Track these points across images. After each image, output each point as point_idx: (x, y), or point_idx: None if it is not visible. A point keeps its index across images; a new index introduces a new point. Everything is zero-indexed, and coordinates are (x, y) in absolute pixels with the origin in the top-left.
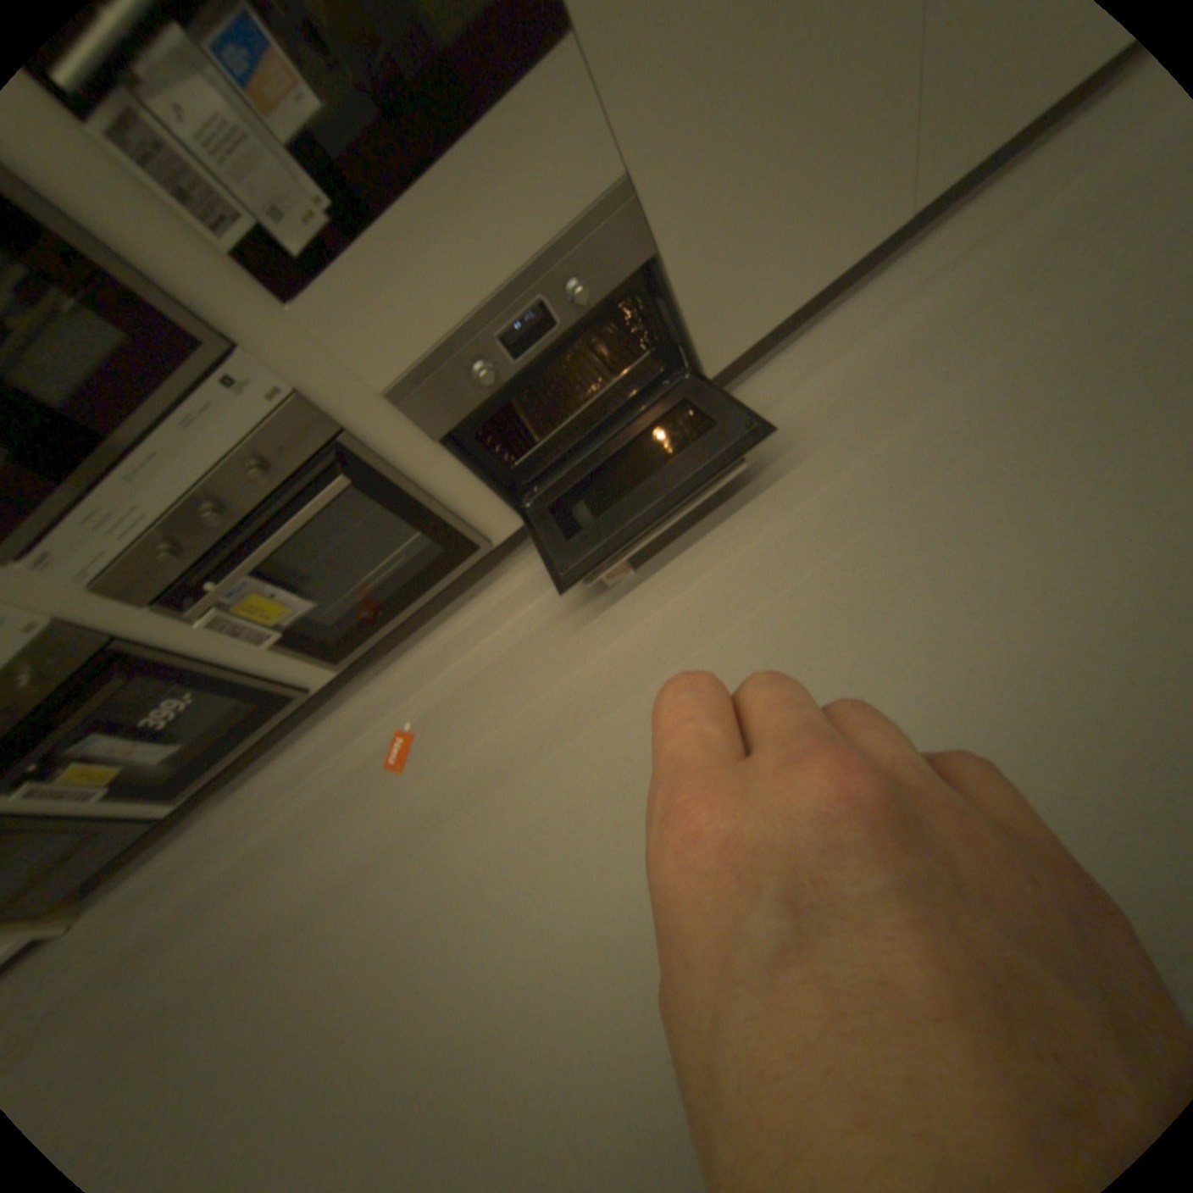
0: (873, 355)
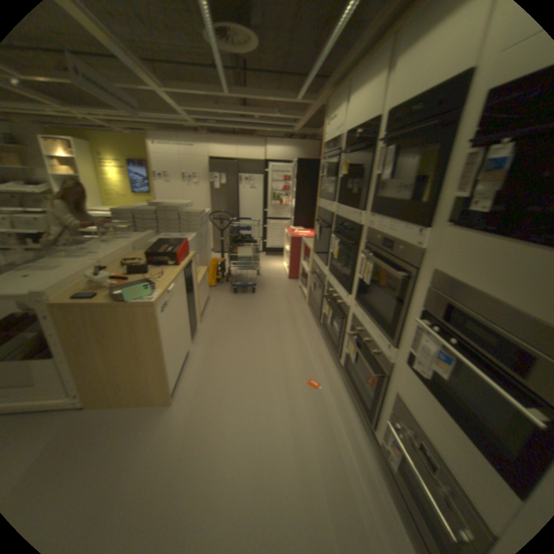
0: None
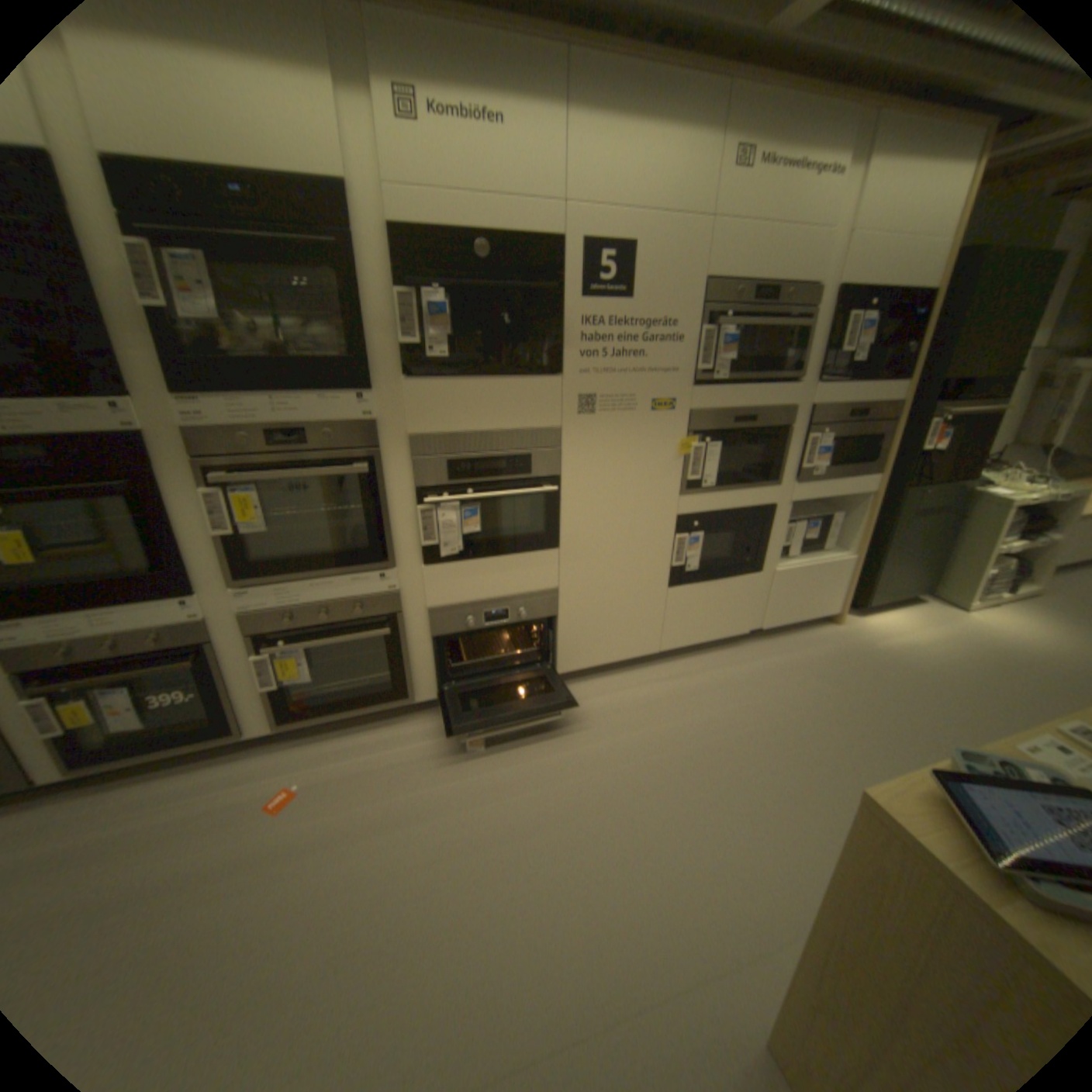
0: (630, 699)
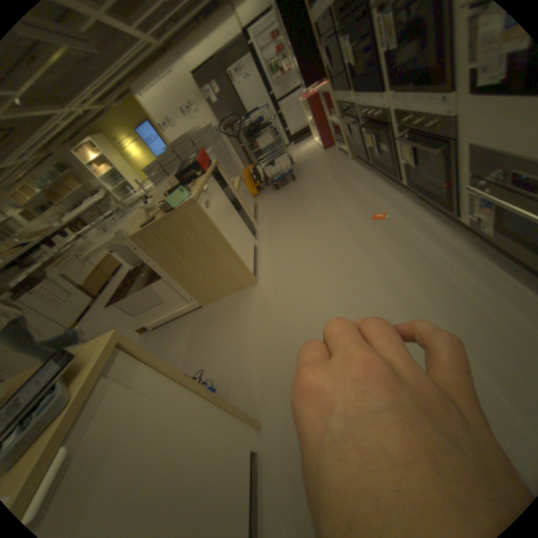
0: None
